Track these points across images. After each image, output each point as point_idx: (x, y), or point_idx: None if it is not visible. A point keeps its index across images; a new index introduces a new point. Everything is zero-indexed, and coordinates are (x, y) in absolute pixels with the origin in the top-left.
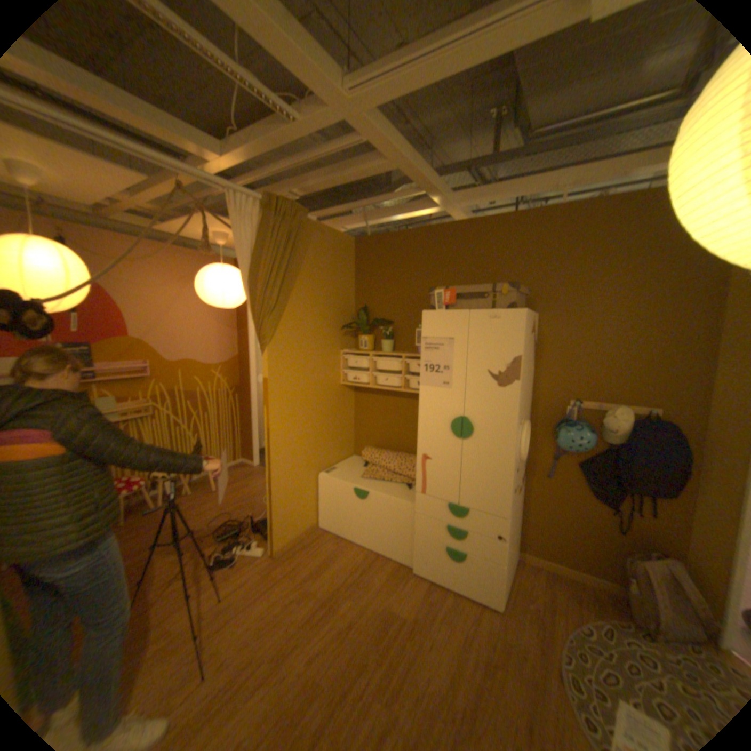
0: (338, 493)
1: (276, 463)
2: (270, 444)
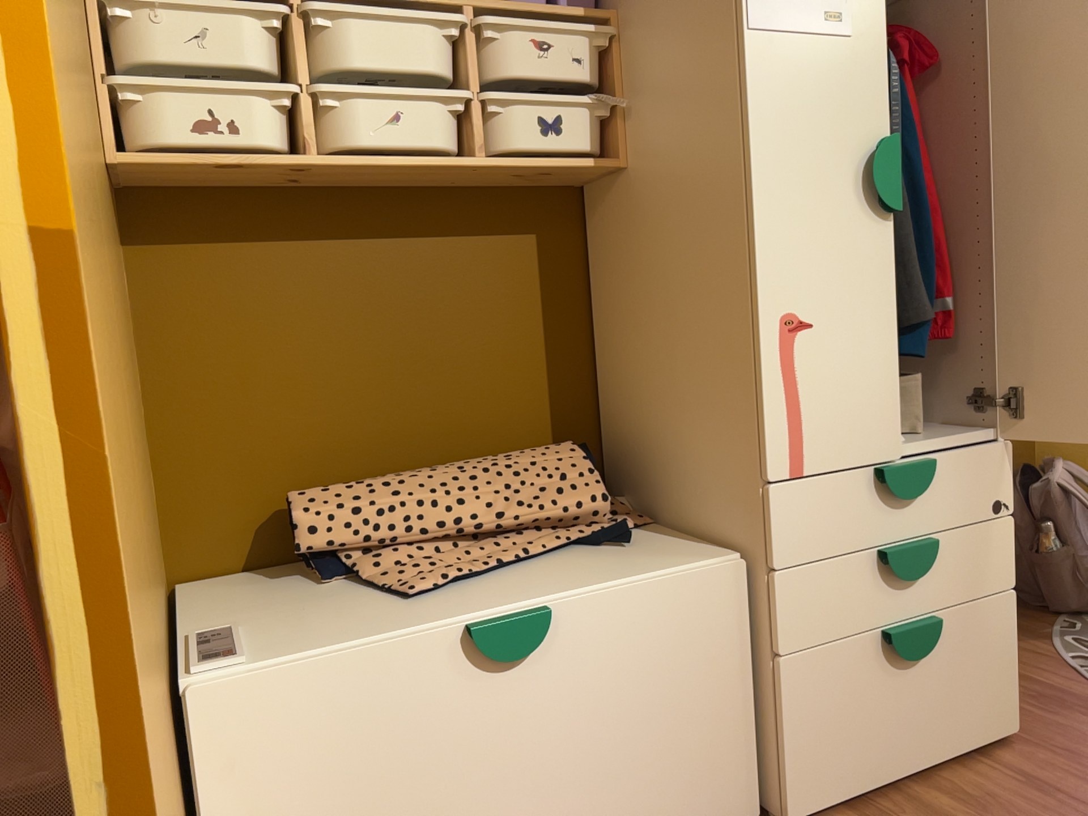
0: (358, 723)
1: (123, 604)
2: (77, 418)
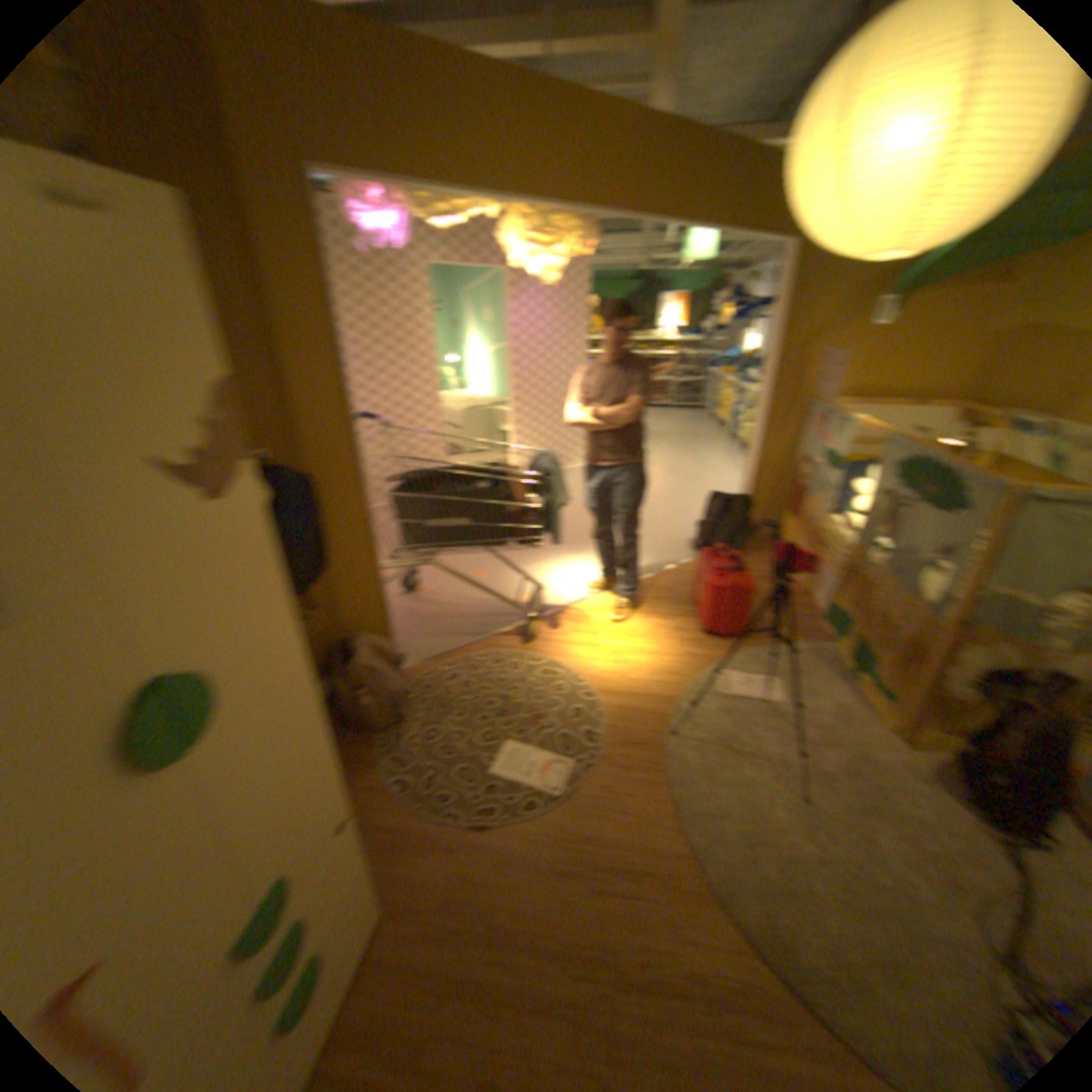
0: None
1: None
2: None
